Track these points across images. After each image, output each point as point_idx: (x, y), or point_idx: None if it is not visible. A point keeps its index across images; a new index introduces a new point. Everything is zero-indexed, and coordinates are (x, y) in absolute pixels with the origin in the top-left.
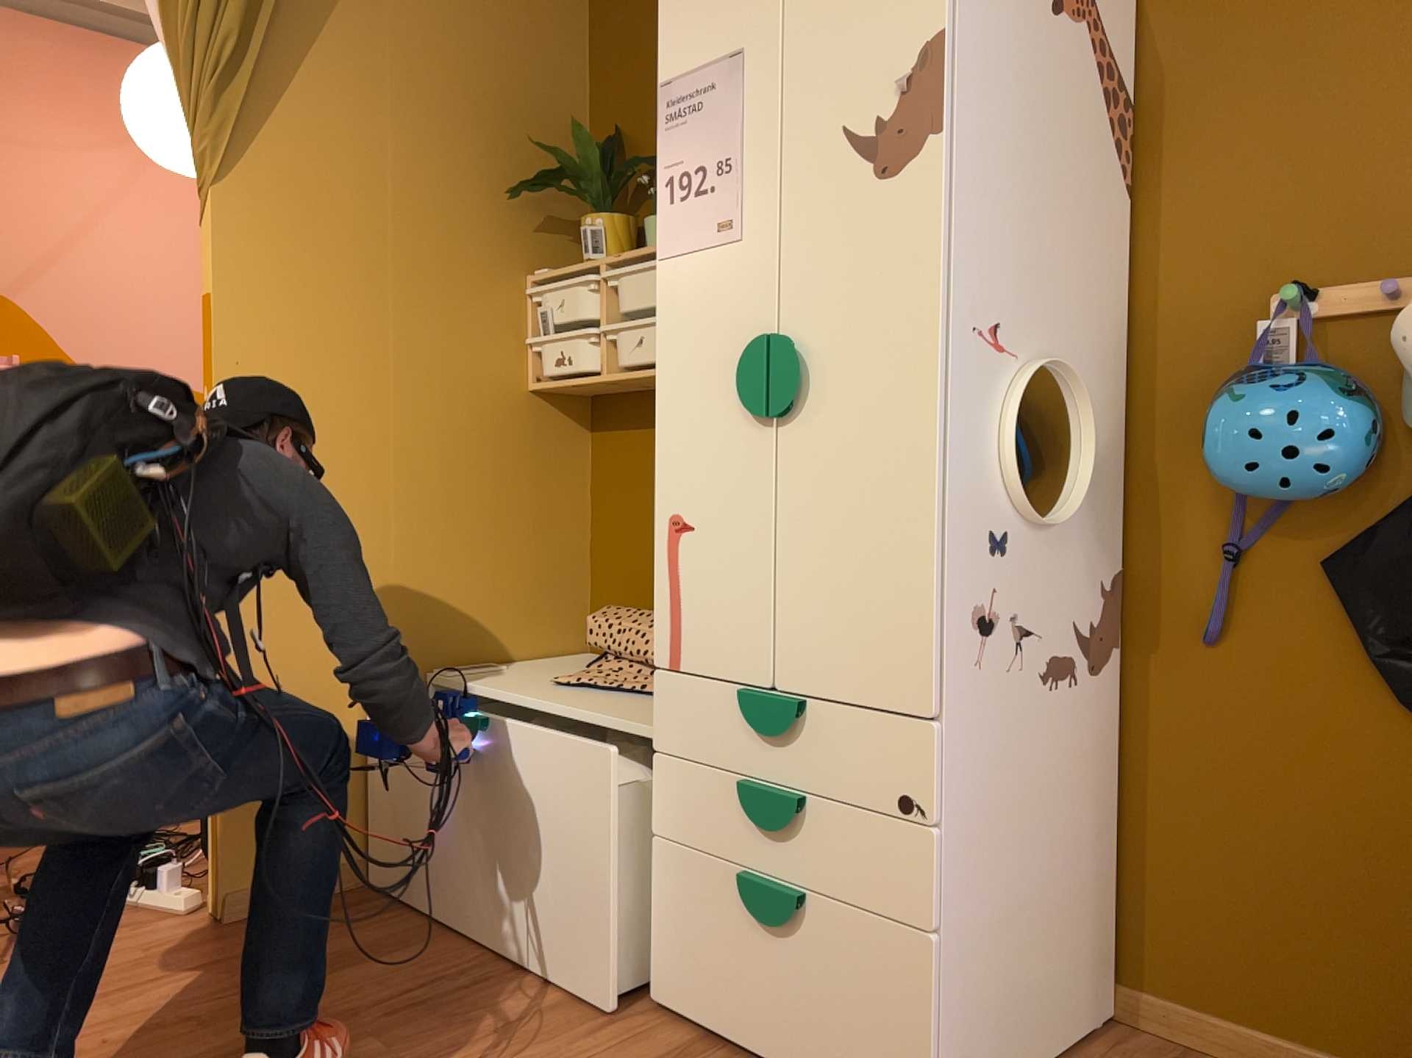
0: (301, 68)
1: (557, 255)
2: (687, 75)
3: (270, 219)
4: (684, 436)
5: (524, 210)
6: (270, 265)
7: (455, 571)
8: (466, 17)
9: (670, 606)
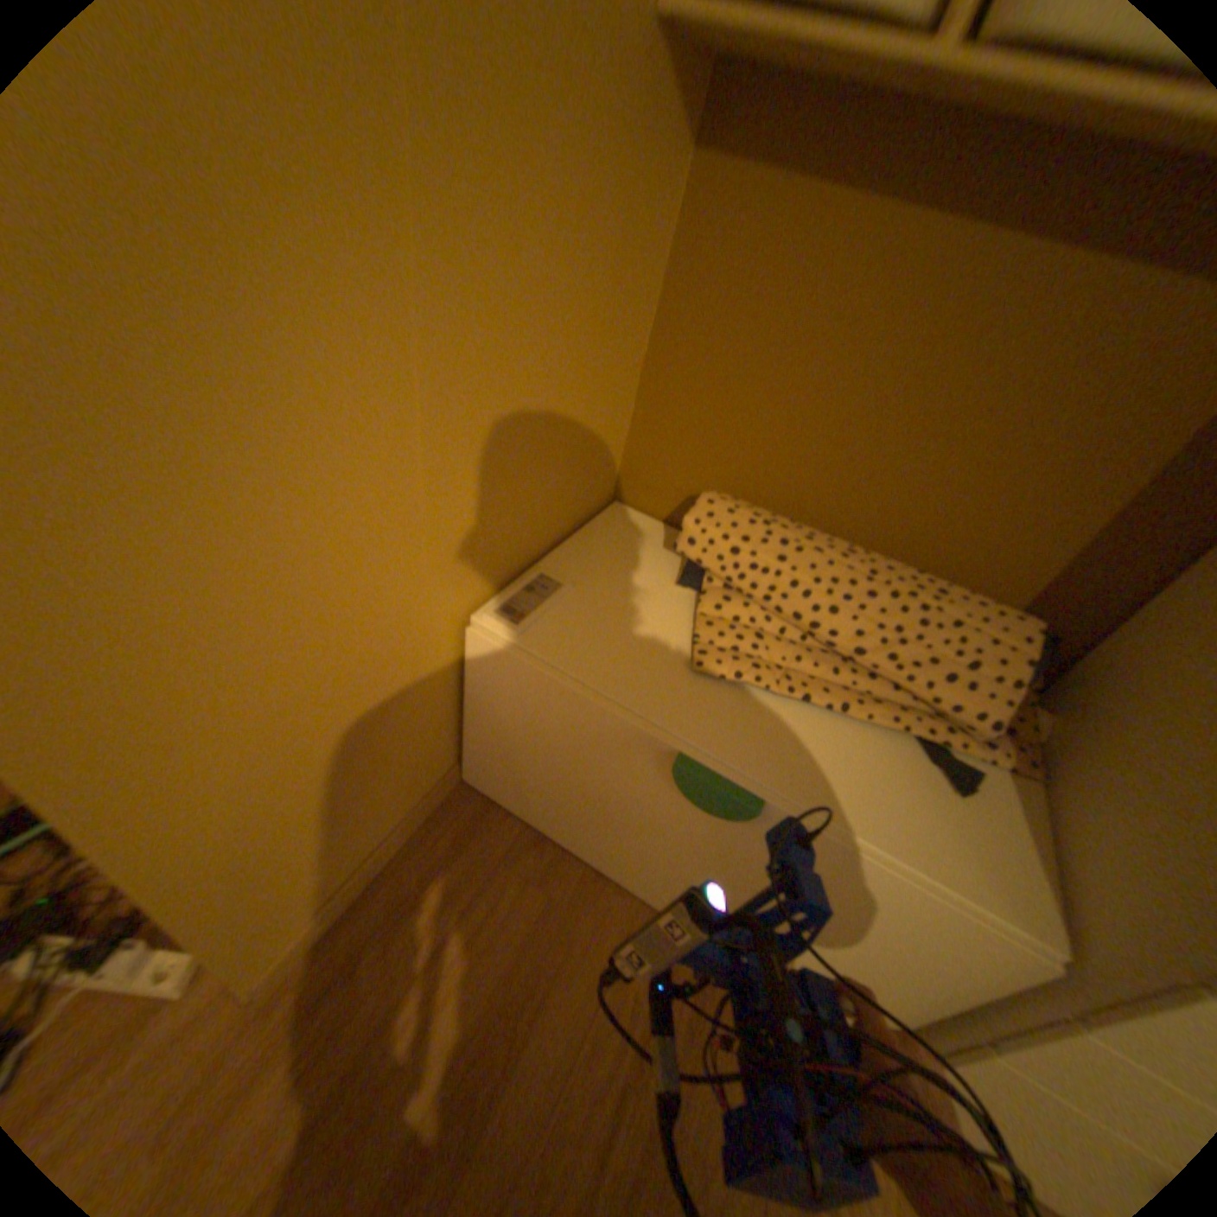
0: None
1: None
2: None
3: None
4: None
5: None
6: None
7: (515, 453)
8: None
9: None
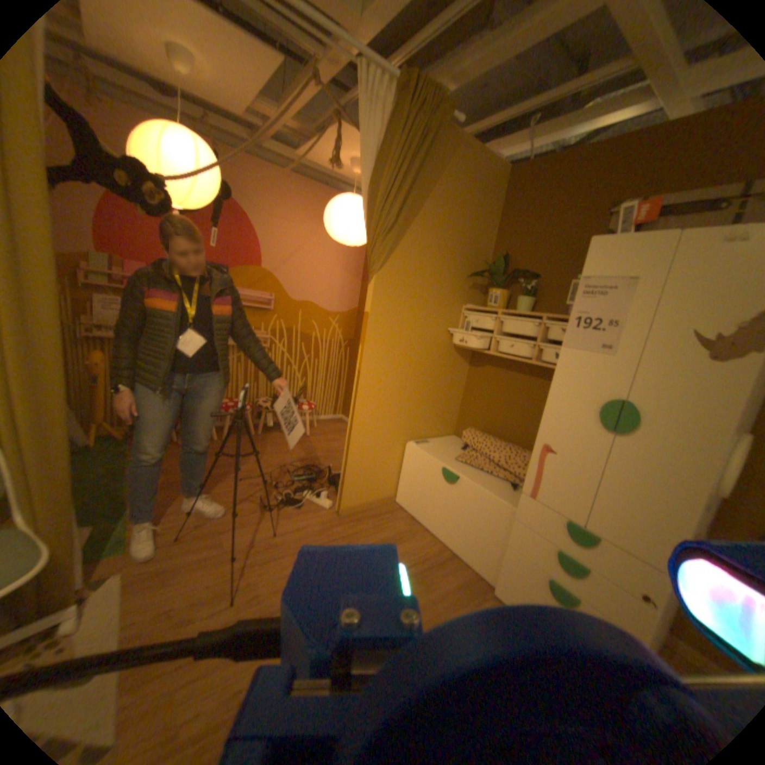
0: (408, 226)
1: (473, 297)
2: (600, 276)
3: (389, 285)
4: (559, 418)
5: (466, 280)
6: (387, 302)
7: (421, 408)
8: (463, 204)
9: (536, 475)
